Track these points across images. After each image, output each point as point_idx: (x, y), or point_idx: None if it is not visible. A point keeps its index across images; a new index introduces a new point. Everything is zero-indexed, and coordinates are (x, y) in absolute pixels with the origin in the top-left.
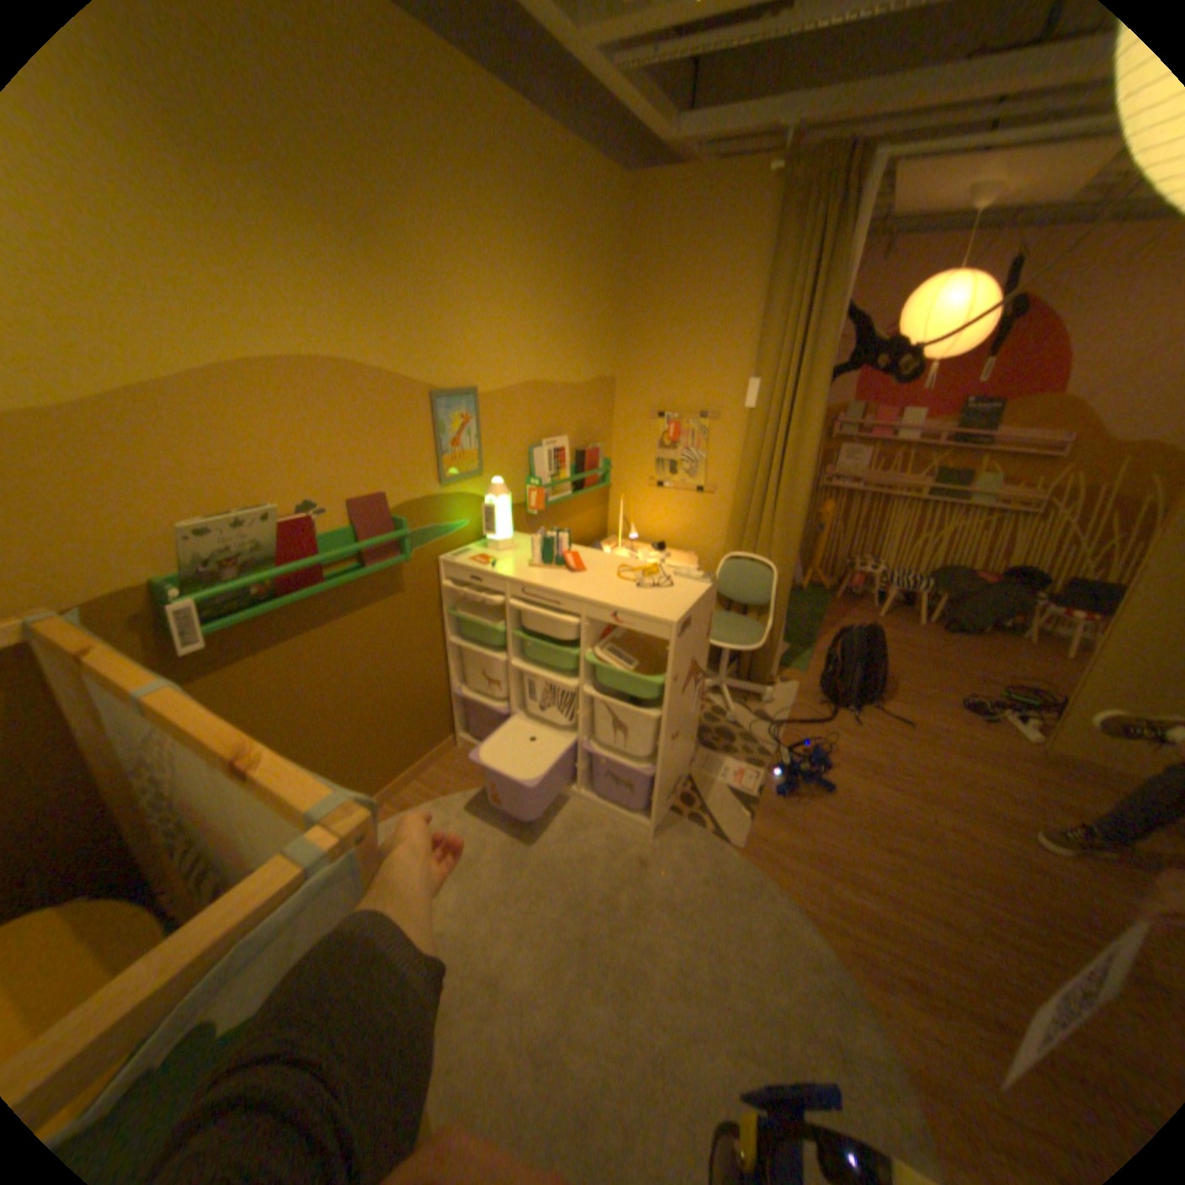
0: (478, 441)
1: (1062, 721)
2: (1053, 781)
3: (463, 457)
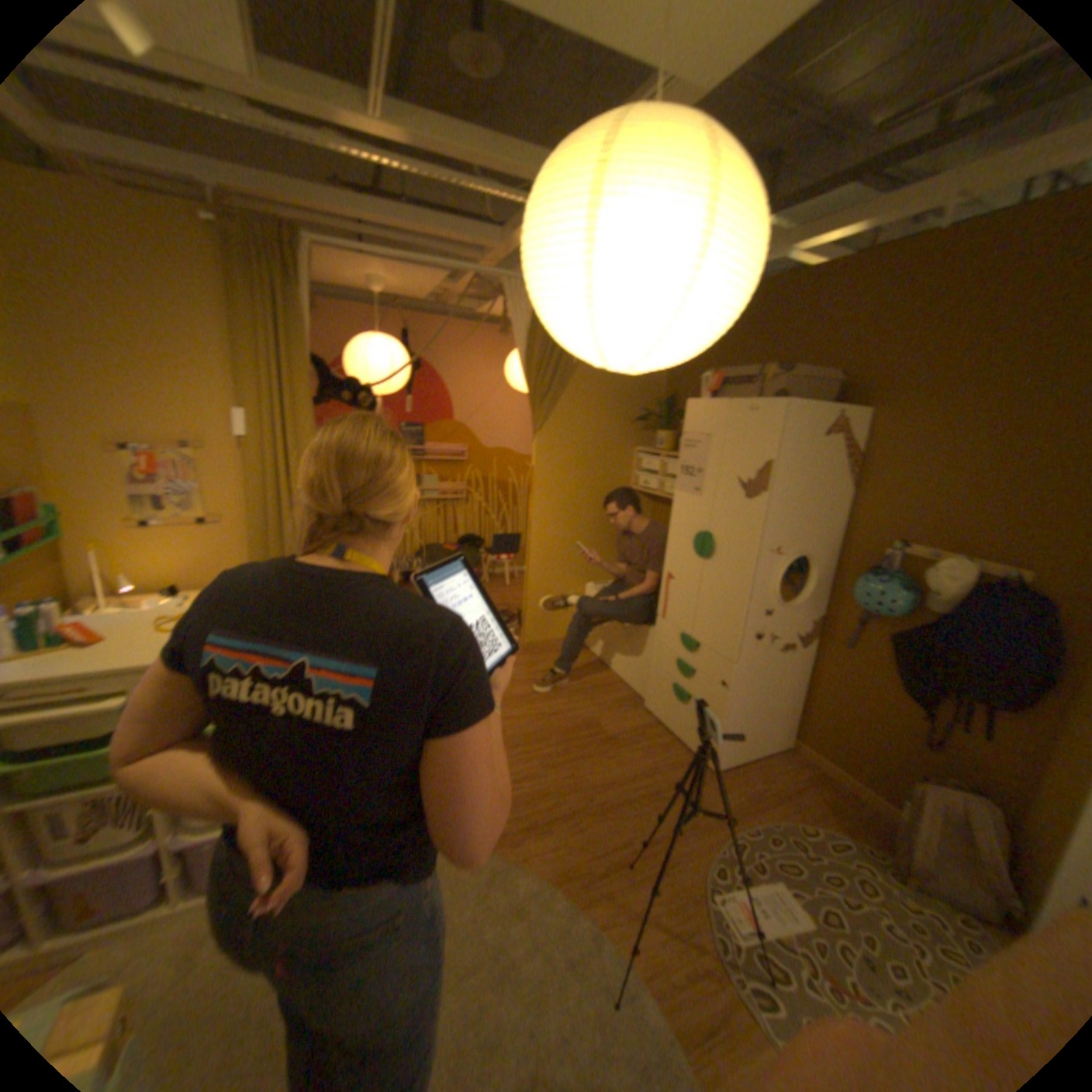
0: None
1: (519, 625)
2: (531, 661)
3: None
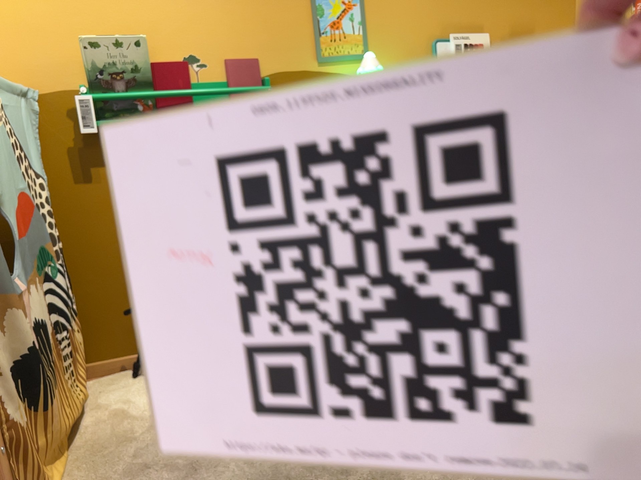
0: (363, 26)
1: None
2: None
3: (345, 39)
